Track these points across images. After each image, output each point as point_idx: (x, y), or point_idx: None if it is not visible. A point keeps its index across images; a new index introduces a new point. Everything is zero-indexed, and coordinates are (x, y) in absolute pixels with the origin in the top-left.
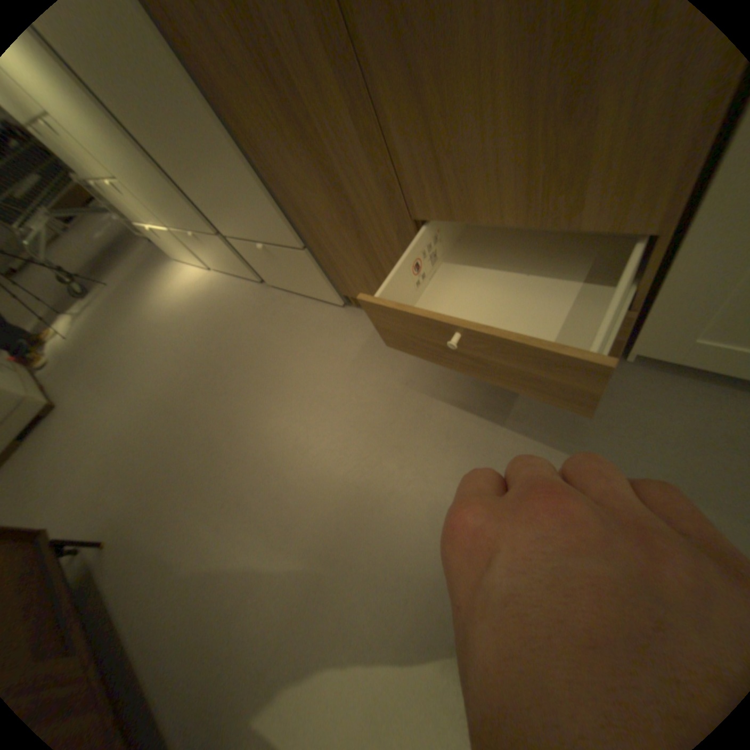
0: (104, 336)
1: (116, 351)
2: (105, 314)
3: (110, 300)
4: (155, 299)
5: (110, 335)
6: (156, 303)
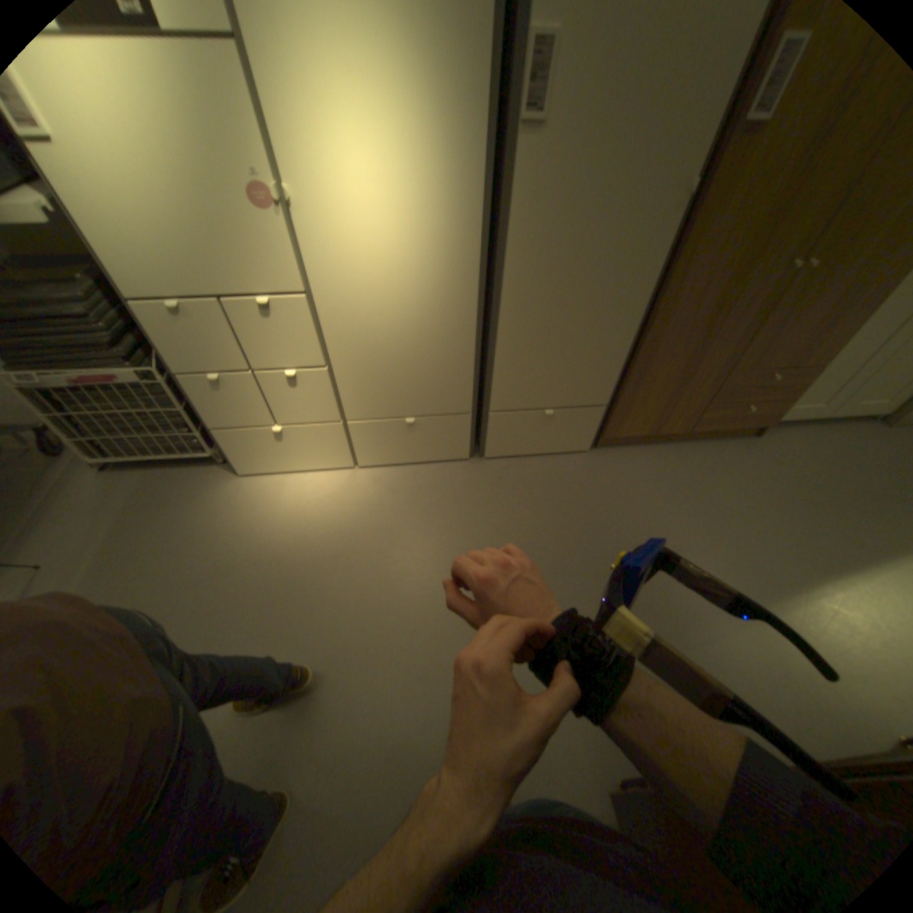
0: (200, 627)
1: (283, 626)
2: (138, 603)
3: (119, 580)
4: (280, 533)
5: (220, 618)
6: (289, 536)
